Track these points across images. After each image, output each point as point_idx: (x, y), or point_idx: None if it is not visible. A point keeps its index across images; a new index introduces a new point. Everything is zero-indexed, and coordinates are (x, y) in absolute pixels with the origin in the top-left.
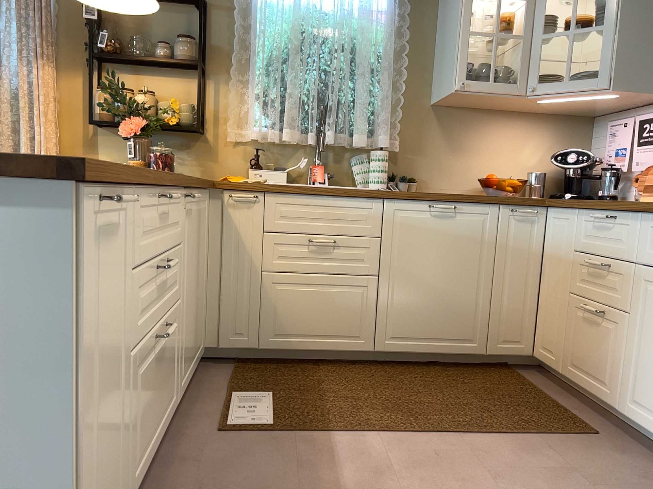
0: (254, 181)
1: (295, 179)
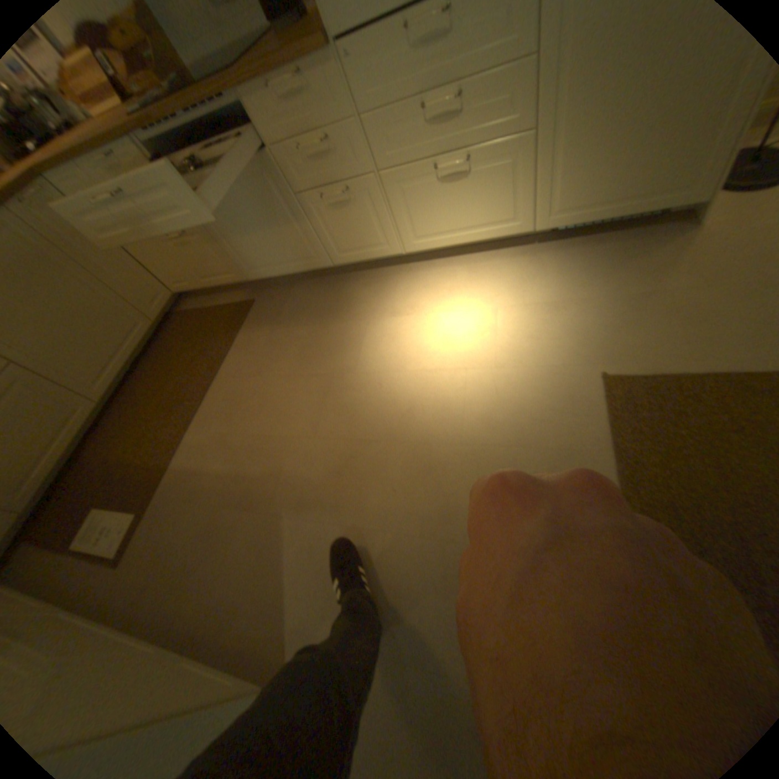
0: None
1: None
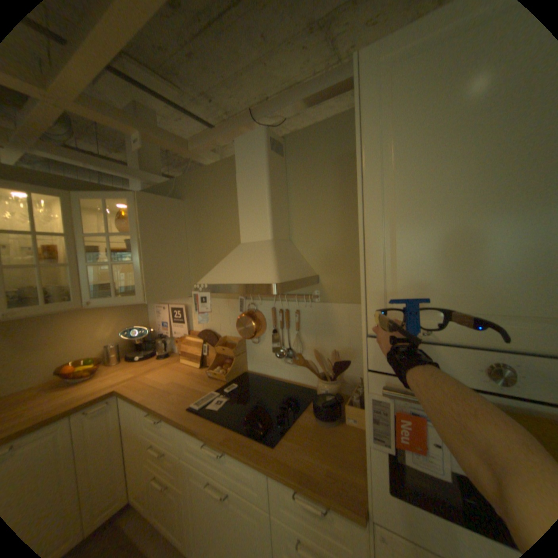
0: None
1: None
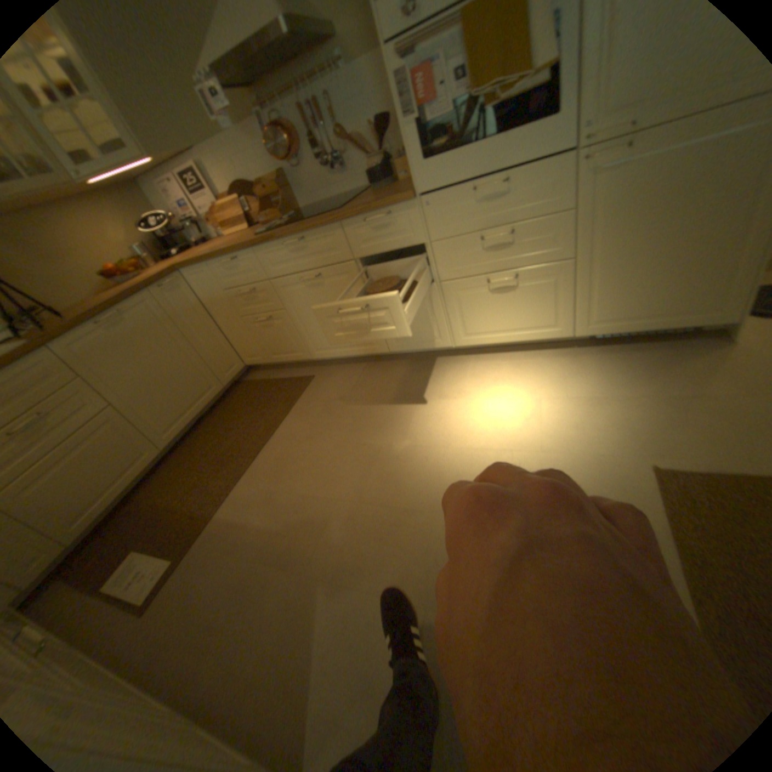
0: None
1: None
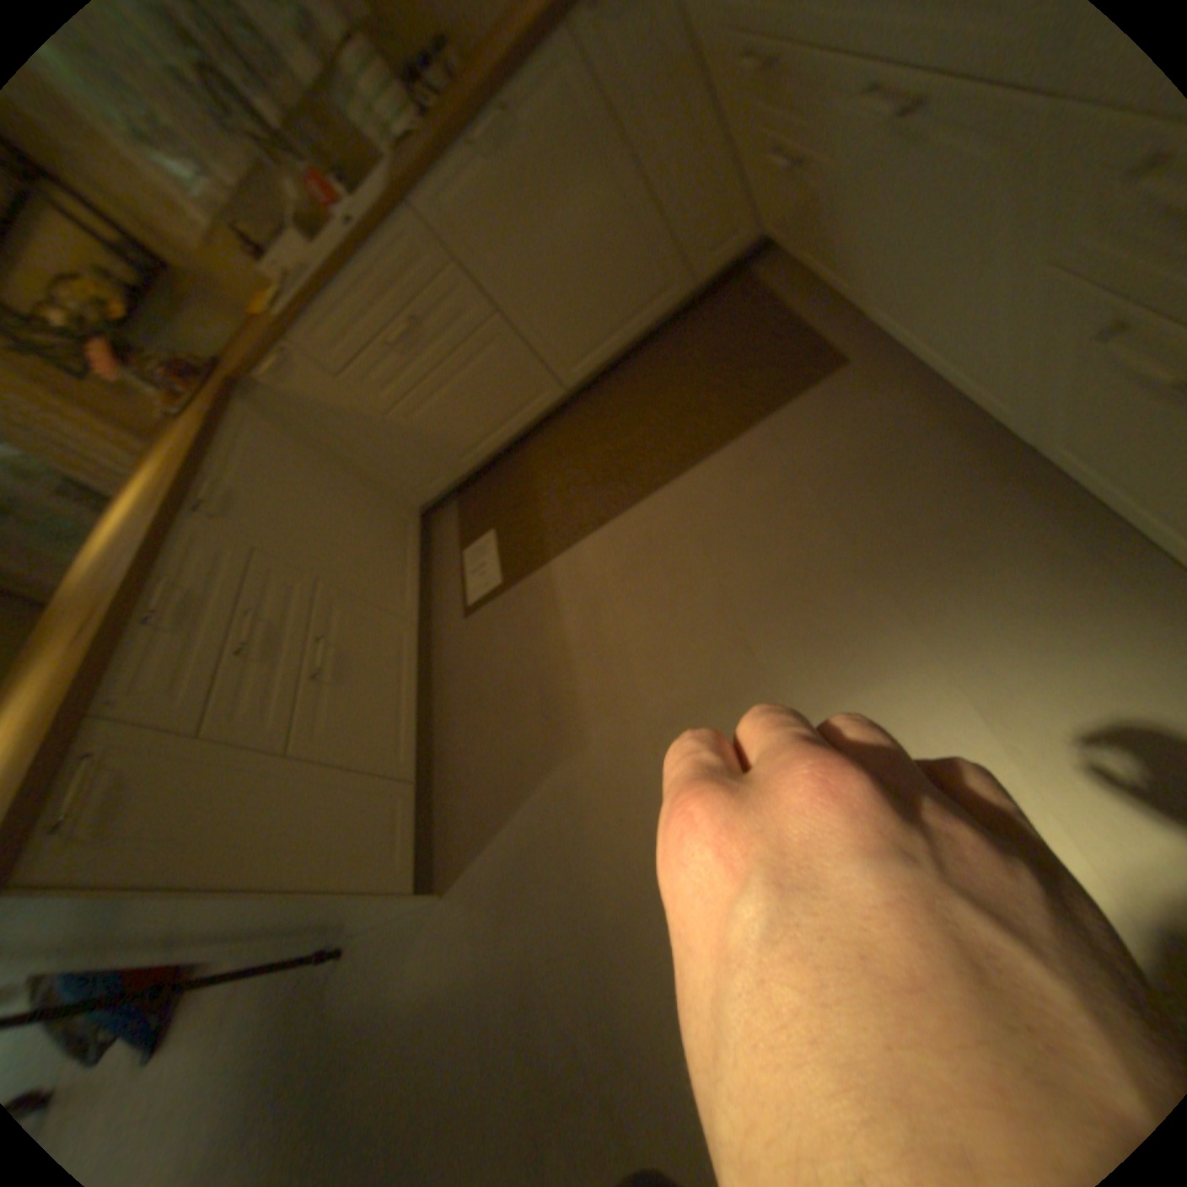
0: (274, 280)
1: (310, 218)
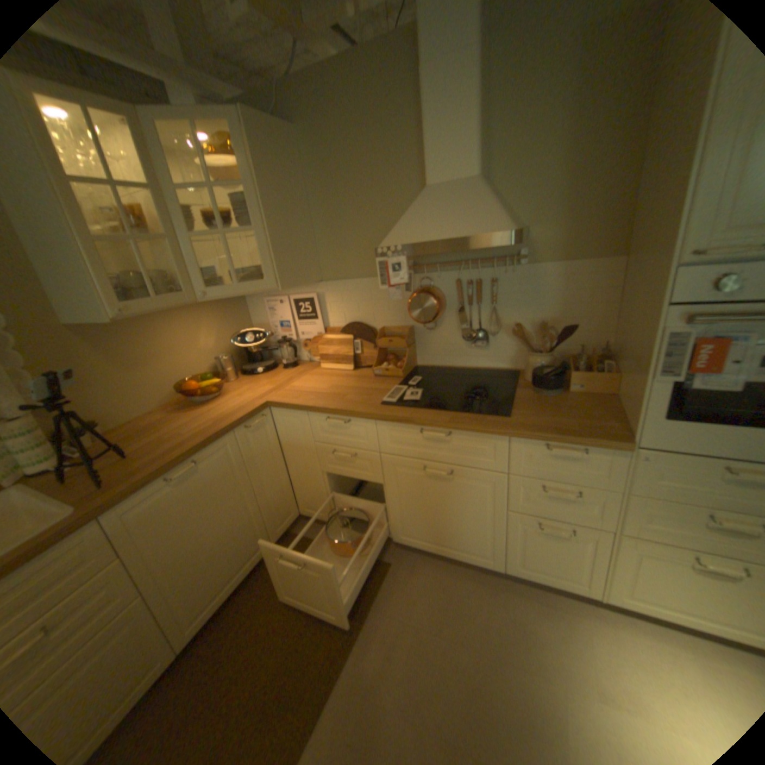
0: None
1: None
